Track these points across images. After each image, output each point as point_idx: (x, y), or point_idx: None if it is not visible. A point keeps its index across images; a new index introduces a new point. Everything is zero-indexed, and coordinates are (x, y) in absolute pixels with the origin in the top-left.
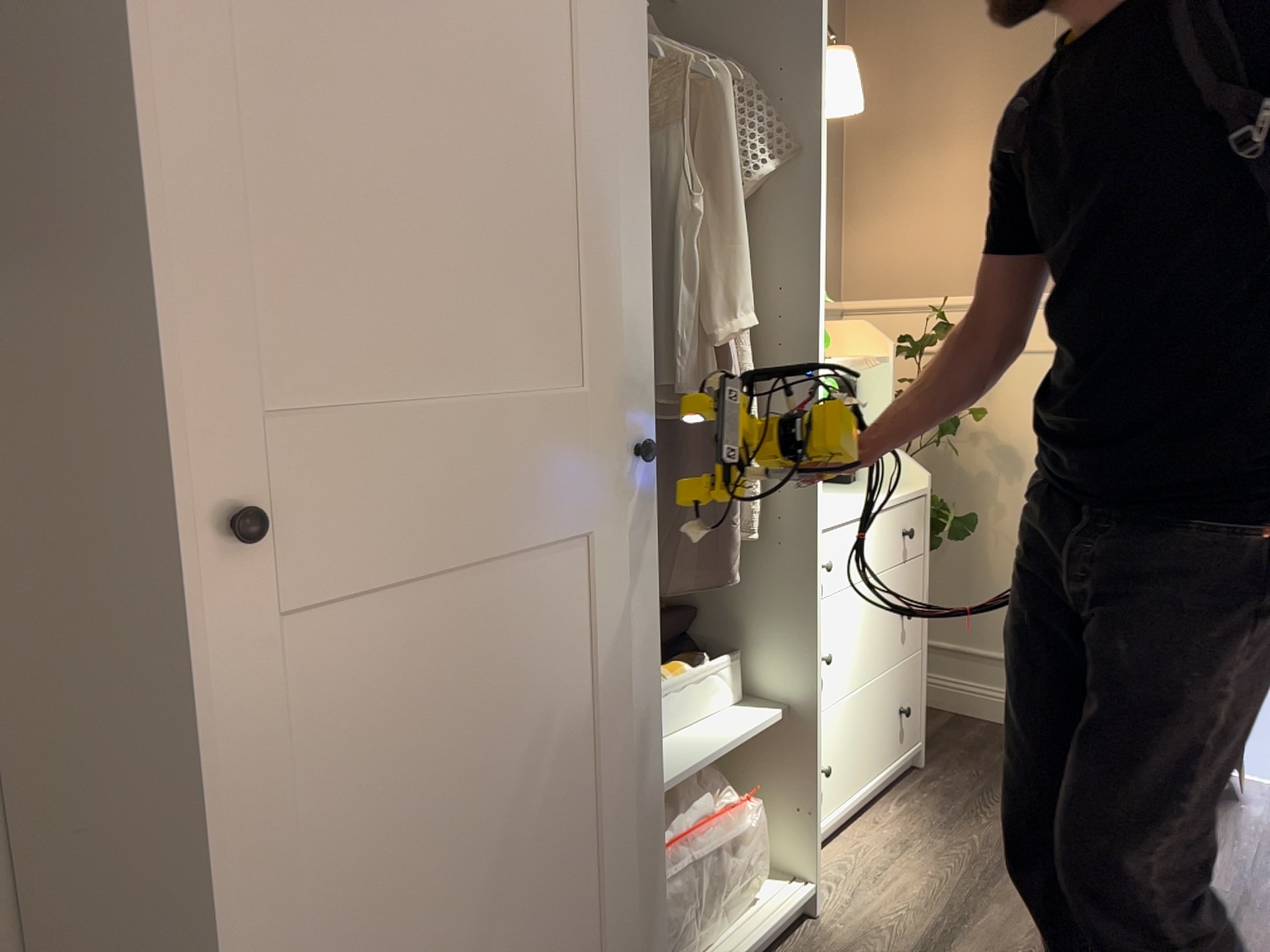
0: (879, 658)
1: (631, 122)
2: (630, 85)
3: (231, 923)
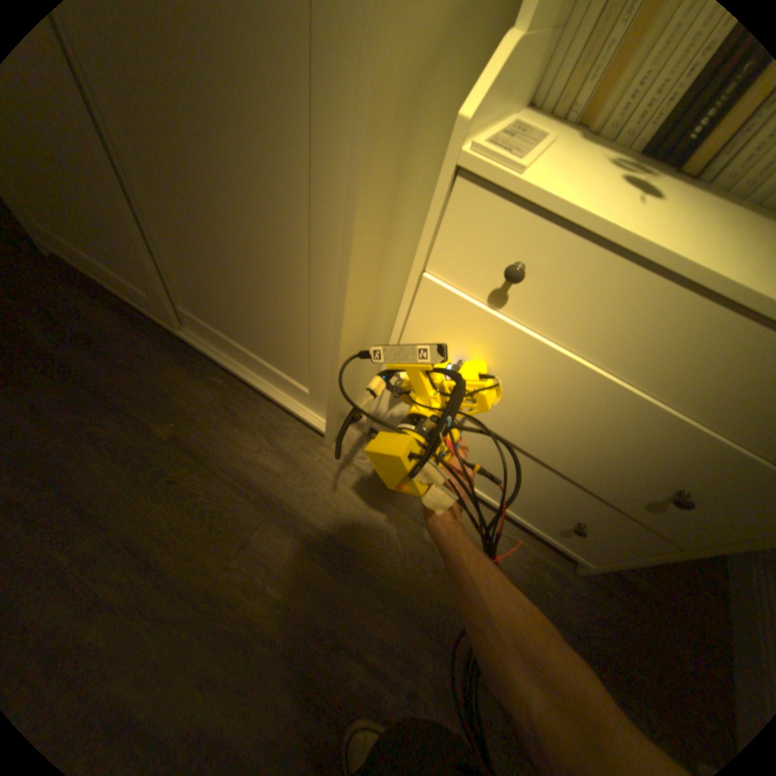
0: (577, 461)
1: None
2: None
3: None
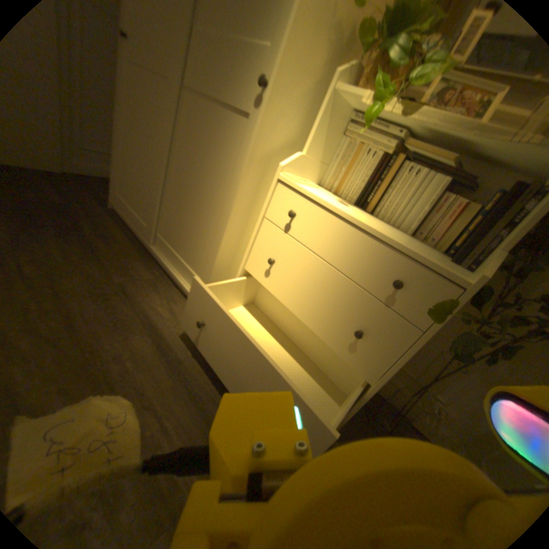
0: (318, 321)
1: None
2: None
3: (118, 119)
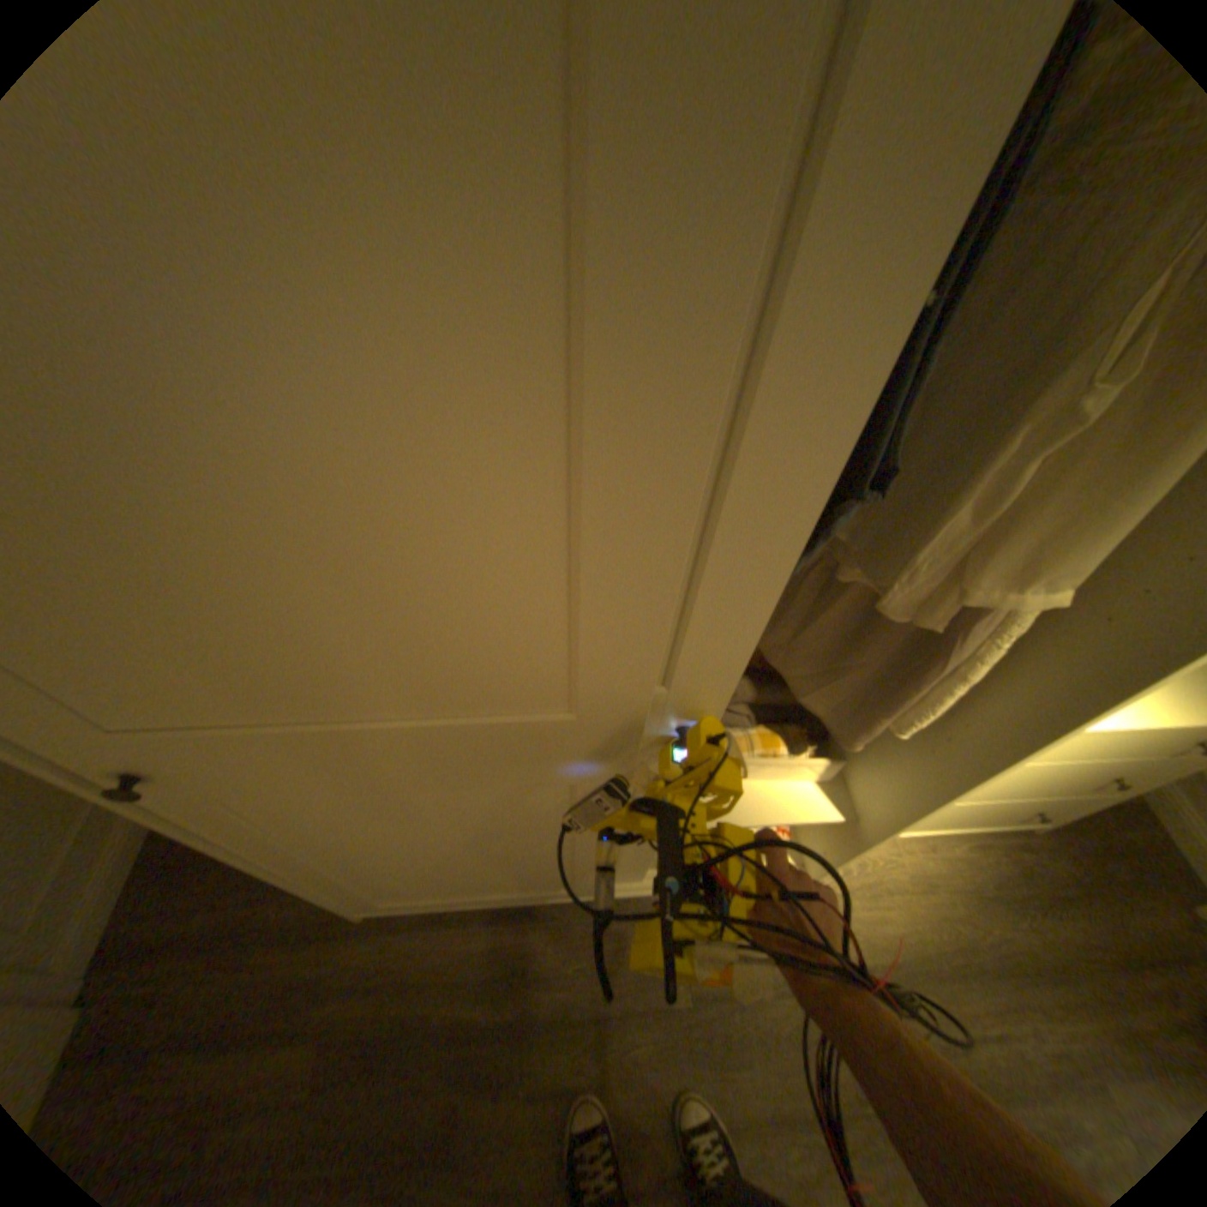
0: (1038, 793)
1: (829, 354)
2: (870, 250)
3: (255, 863)
